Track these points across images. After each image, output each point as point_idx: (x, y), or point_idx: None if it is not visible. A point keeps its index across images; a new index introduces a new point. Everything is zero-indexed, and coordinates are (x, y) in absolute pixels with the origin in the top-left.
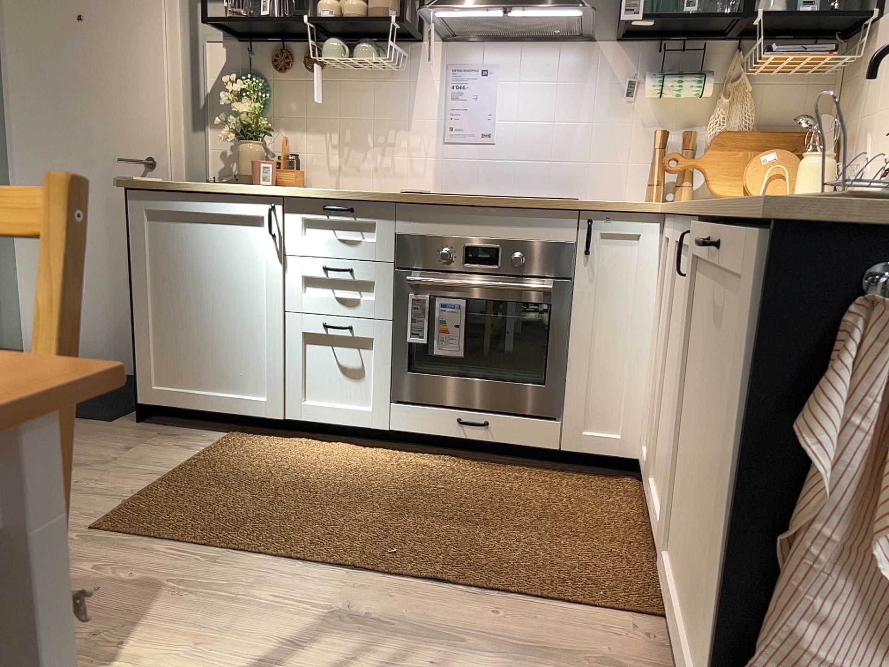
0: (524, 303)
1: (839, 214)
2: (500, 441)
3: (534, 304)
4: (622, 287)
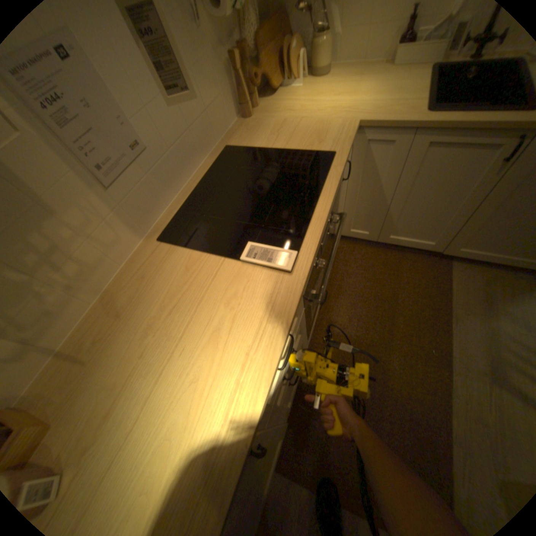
0: None
1: None
2: None
3: None
4: None
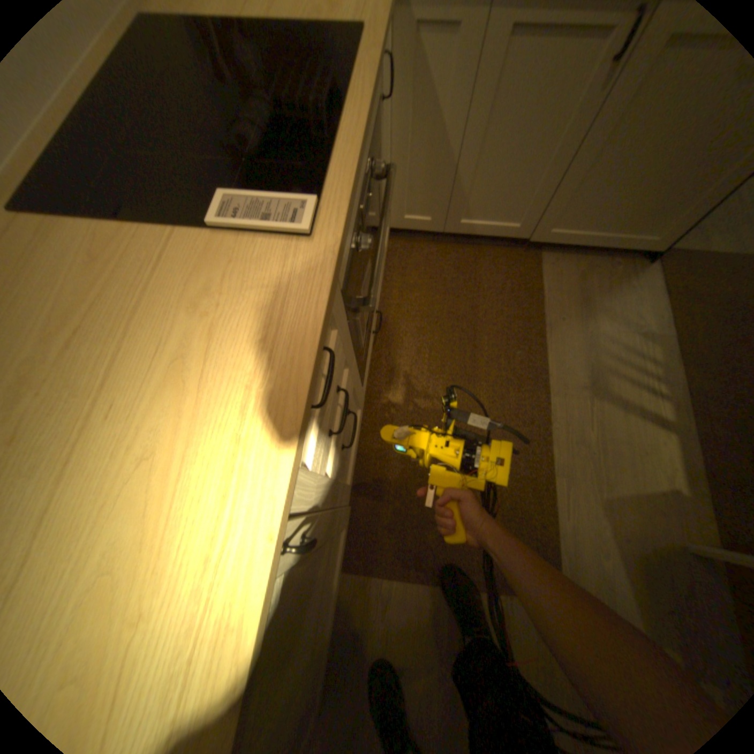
0: None
1: None
2: None
3: None
4: None
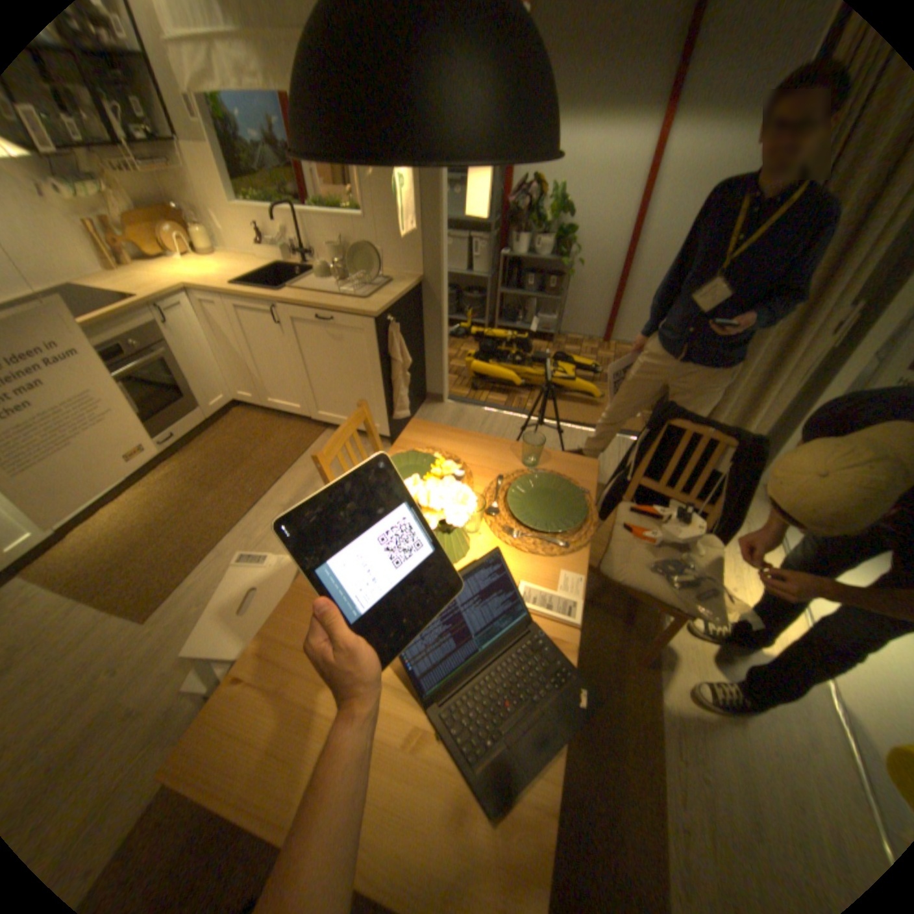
0: (145, 364)
1: (381, 307)
2: (182, 435)
3: (149, 362)
4: (172, 329)
